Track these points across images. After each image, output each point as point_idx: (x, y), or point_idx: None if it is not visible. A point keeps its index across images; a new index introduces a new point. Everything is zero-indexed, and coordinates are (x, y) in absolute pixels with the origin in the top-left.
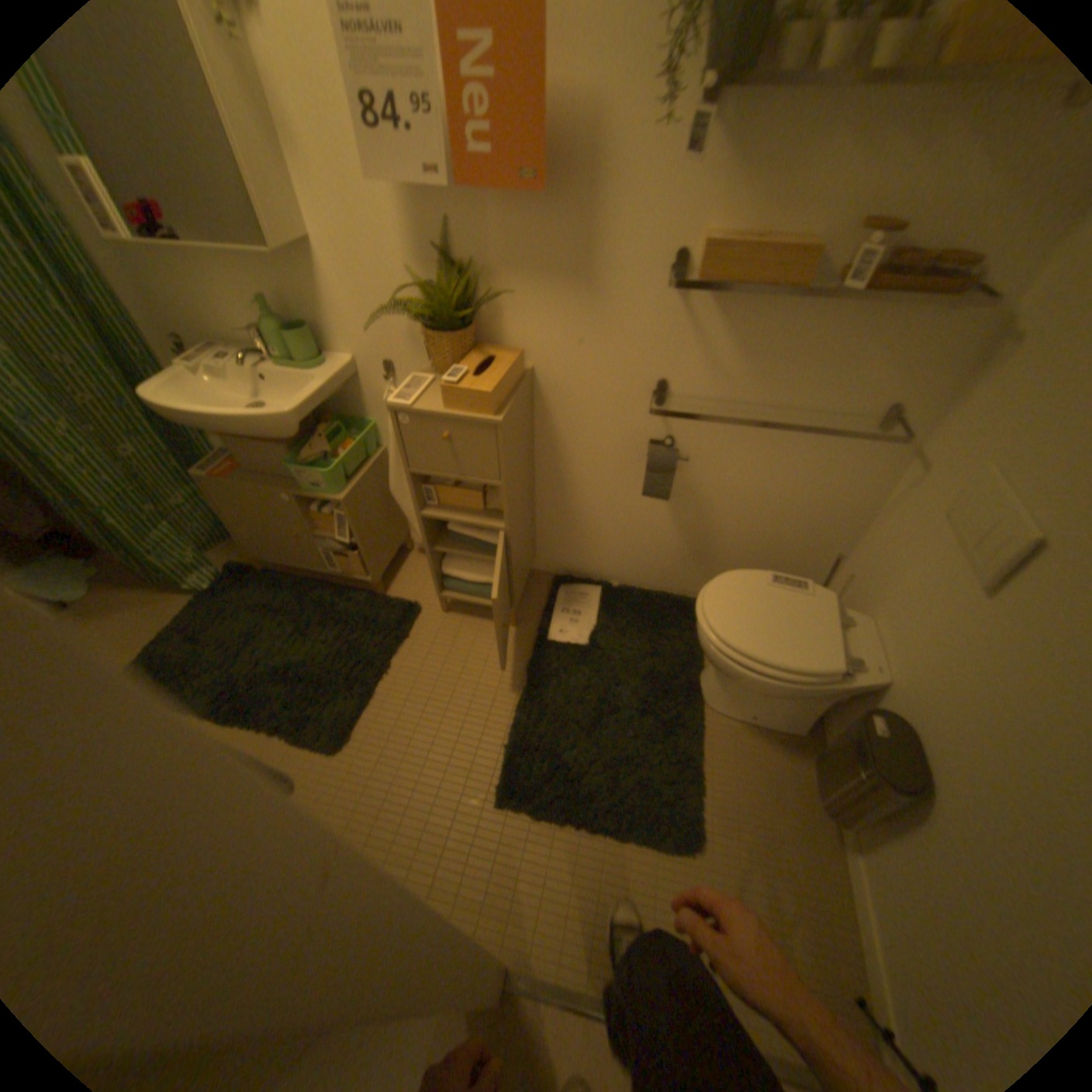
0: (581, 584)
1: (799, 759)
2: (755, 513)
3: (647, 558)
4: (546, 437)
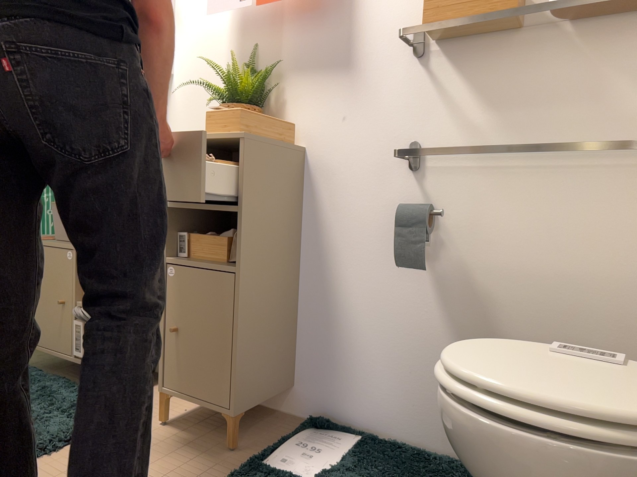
0: (338, 430)
1: None
2: (550, 309)
3: (423, 392)
4: (312, 218)
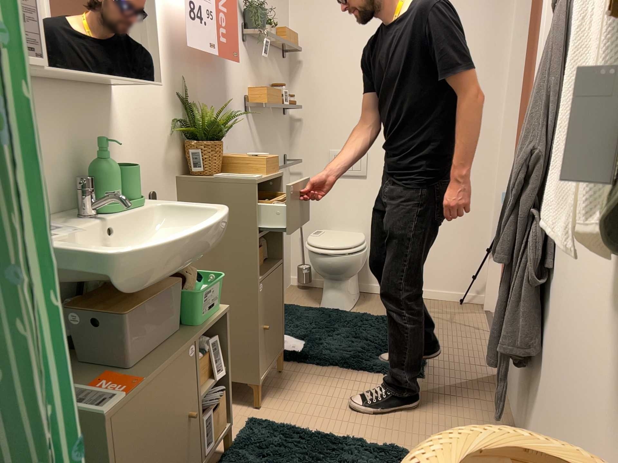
0: None
1: (371, 299)
2: None
3: None
4: None
